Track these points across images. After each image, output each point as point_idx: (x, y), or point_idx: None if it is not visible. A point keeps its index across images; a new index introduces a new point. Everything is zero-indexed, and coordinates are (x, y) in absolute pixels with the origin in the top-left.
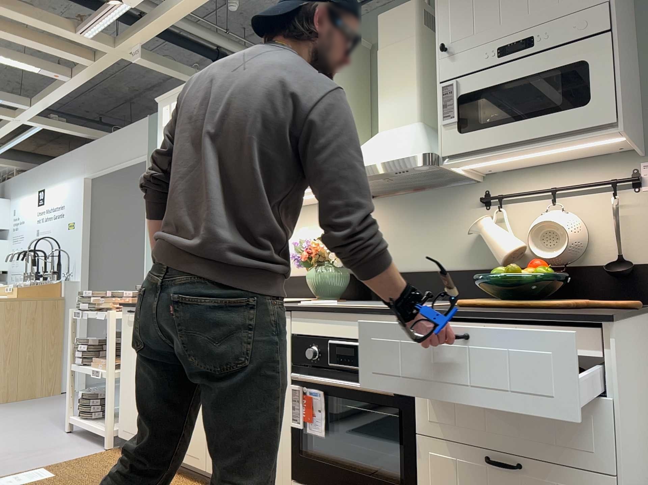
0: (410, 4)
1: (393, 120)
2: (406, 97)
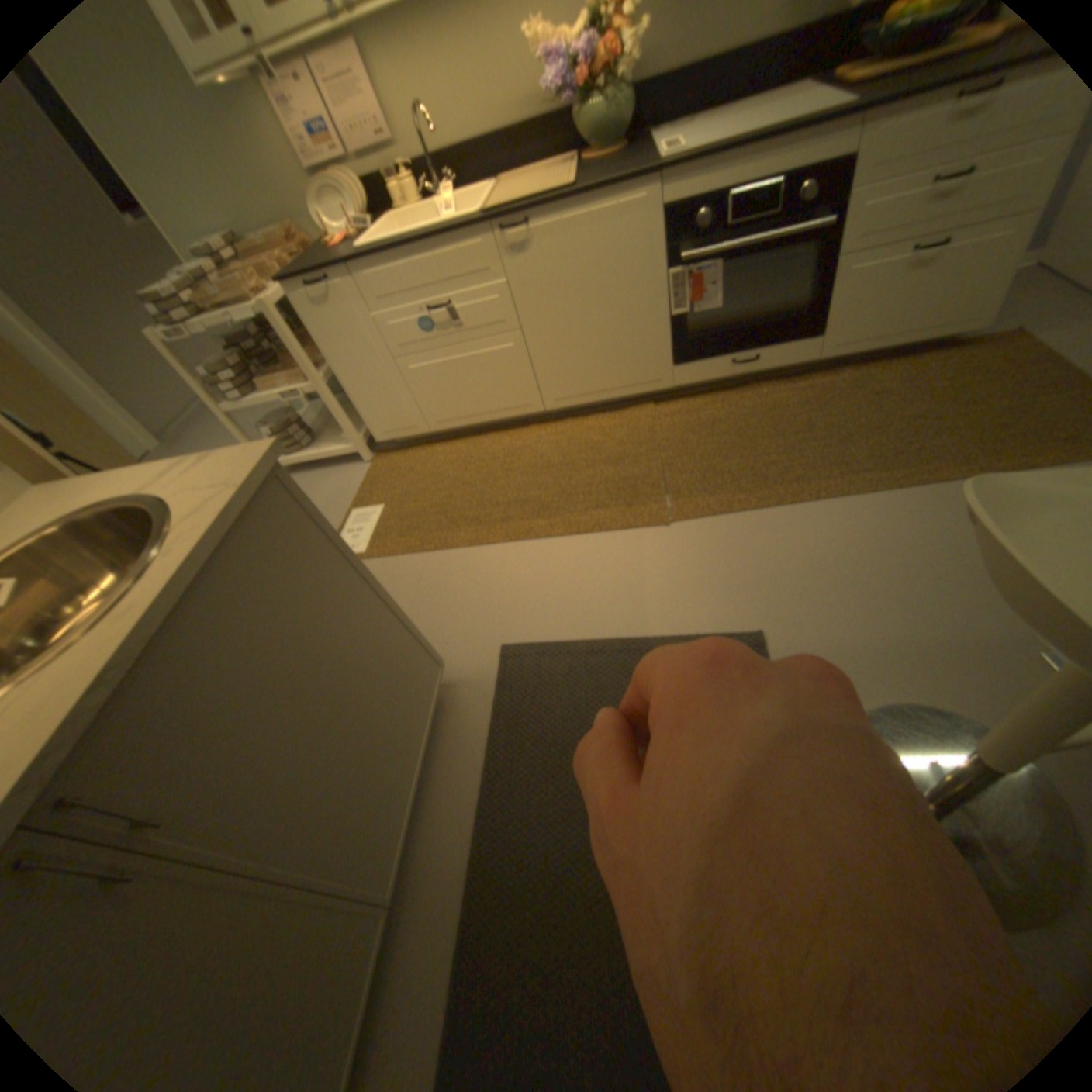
0: None
1: None
2: None
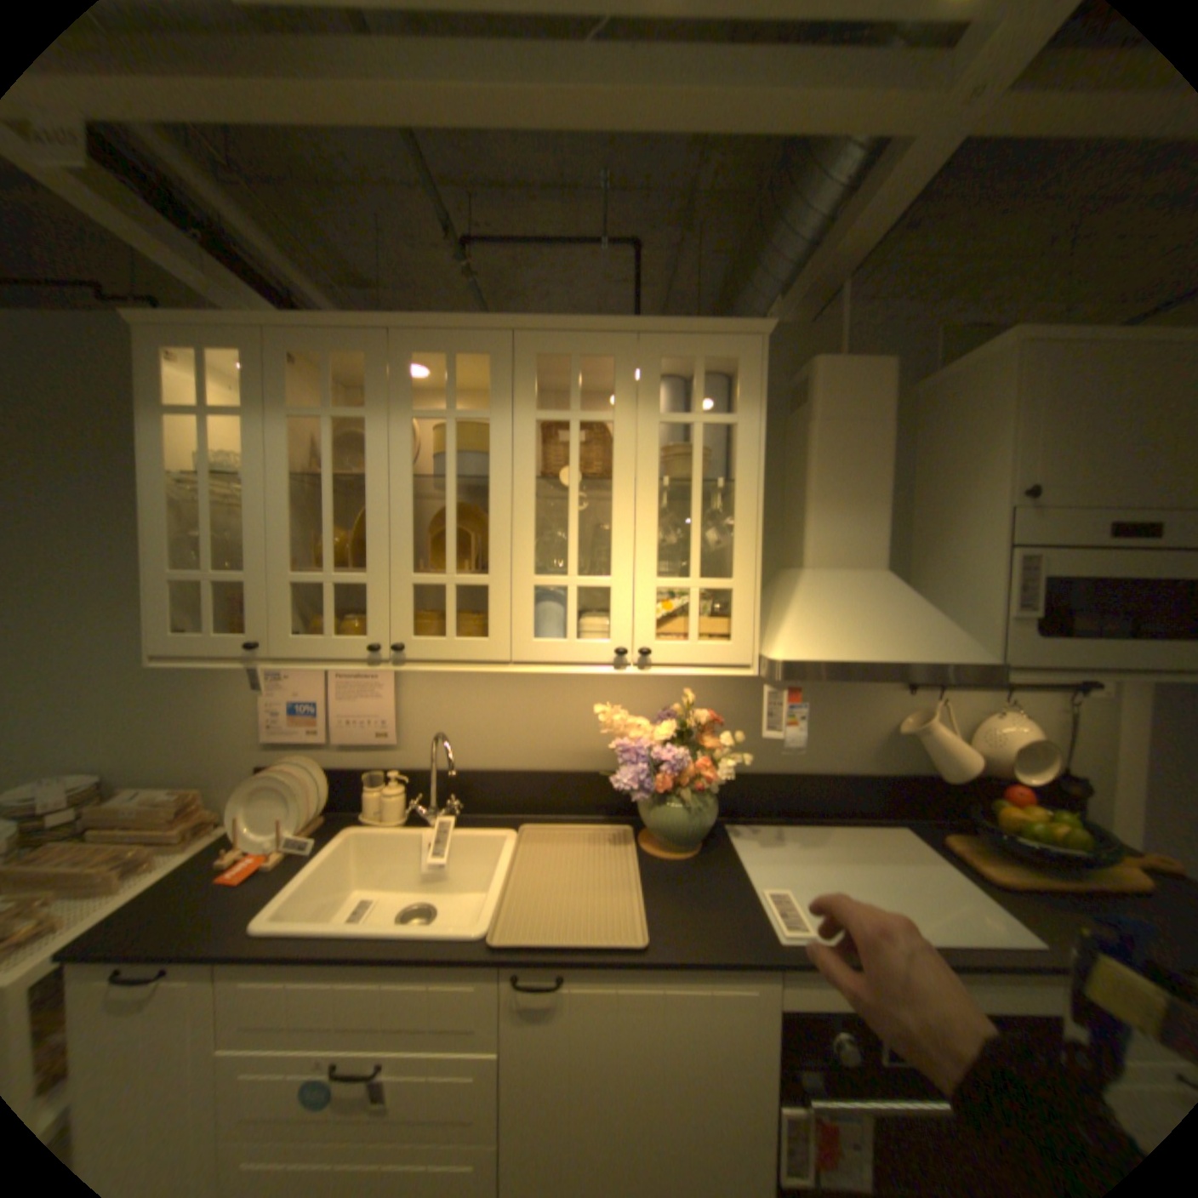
0: (890, 363)
1: (843, 558)
2: (870, 523)
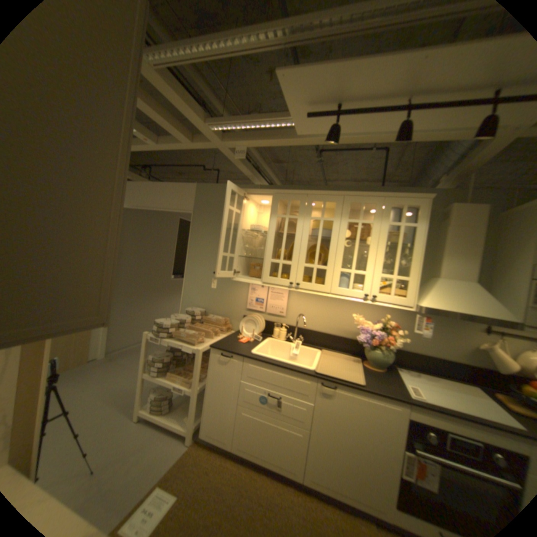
0: (486, 206)
1: (457, 276)
2: (471, 264)
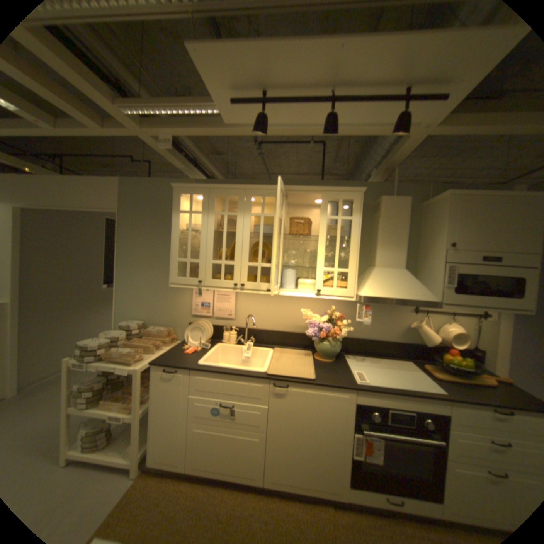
0: (408, 199)
1: (389, 264)
2: (399, 252)
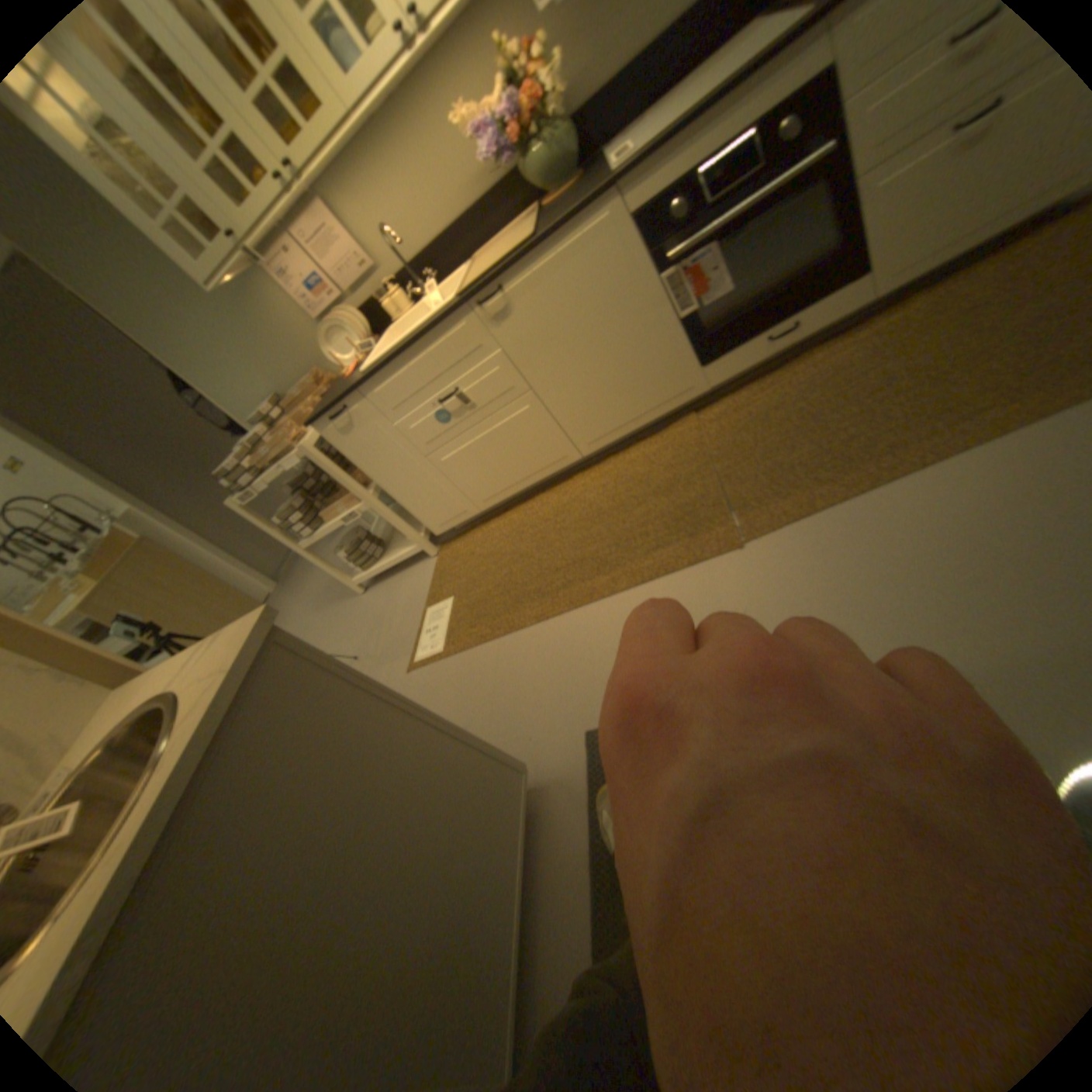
0: None
1: None
2: None
